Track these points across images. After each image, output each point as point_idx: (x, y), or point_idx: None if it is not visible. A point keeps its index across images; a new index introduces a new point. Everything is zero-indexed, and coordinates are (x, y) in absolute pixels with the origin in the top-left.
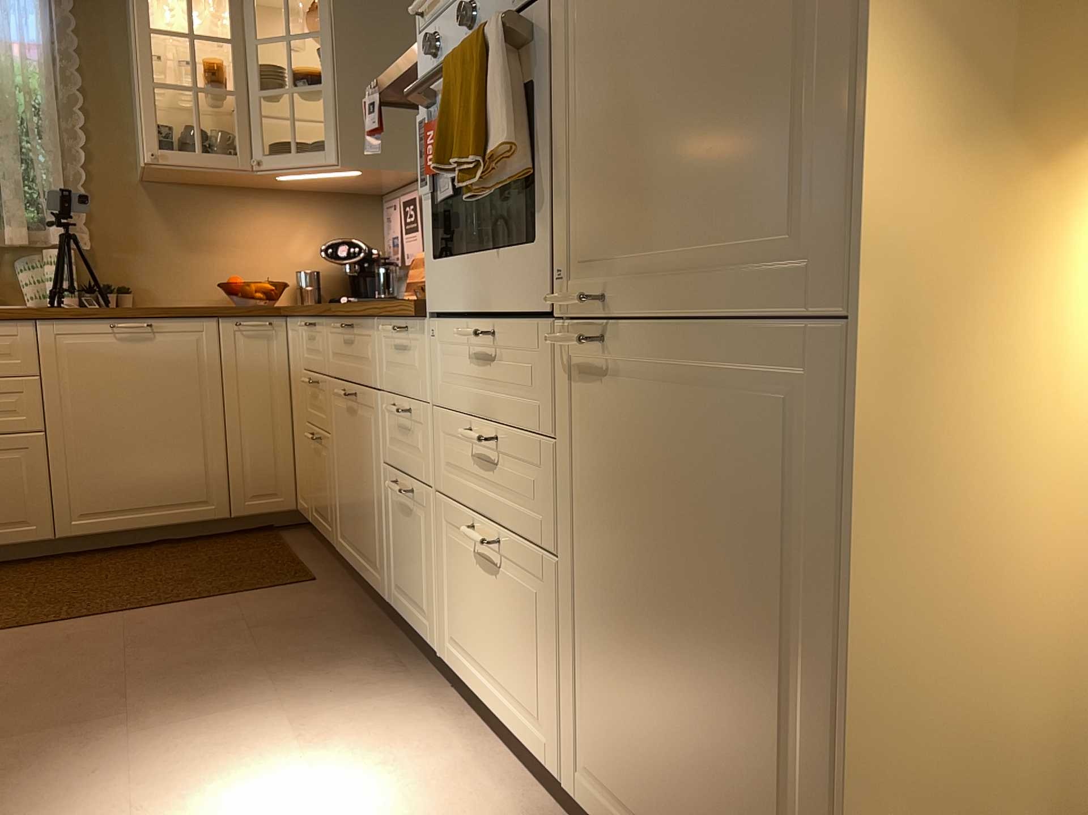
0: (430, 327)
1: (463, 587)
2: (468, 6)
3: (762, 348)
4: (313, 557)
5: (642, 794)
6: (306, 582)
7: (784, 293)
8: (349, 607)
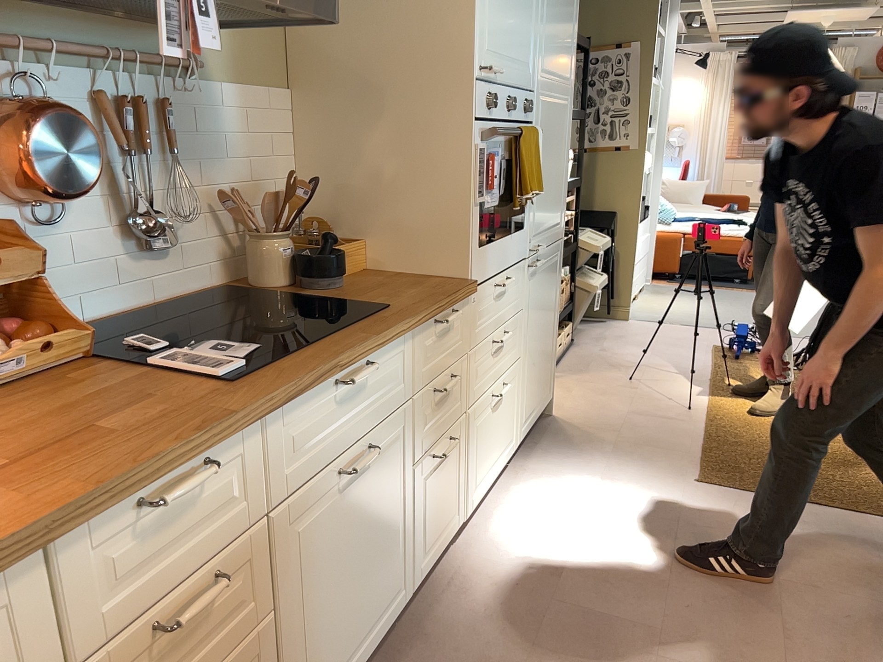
0: (468, 298)
1: (482, 440)
2: (517, 103)
3: (556, 248)
4: None
5: (533, 400)
6: None
7: (558, 234)
8: None
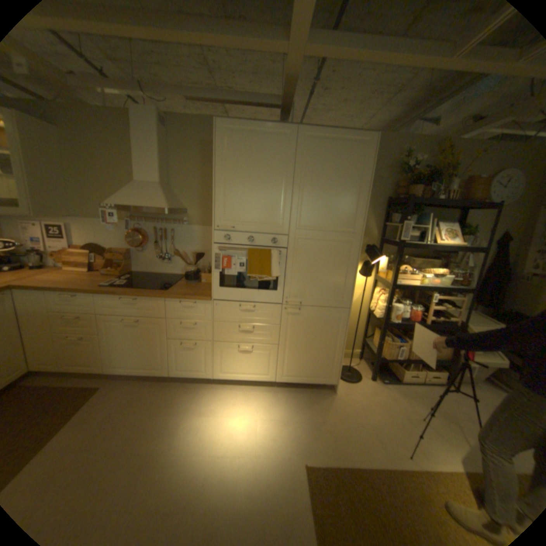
0: (212, 302)
1: (229, 359)
2: (252, 239)
3: (332, 310)
4: (73, 383)
5: (299, 372)
6: (97, 391)
7: (337, 304)
8: (134, 387)
